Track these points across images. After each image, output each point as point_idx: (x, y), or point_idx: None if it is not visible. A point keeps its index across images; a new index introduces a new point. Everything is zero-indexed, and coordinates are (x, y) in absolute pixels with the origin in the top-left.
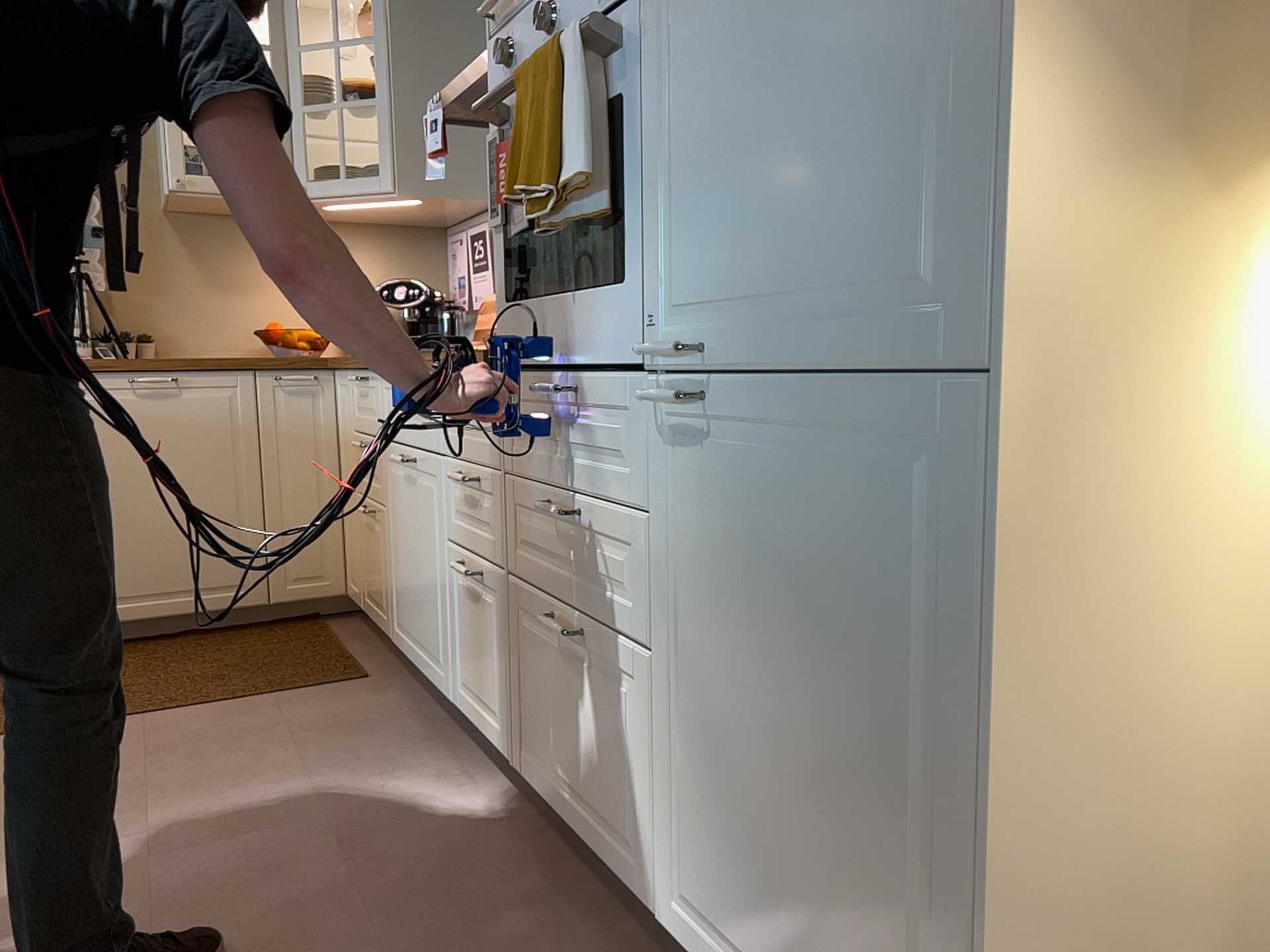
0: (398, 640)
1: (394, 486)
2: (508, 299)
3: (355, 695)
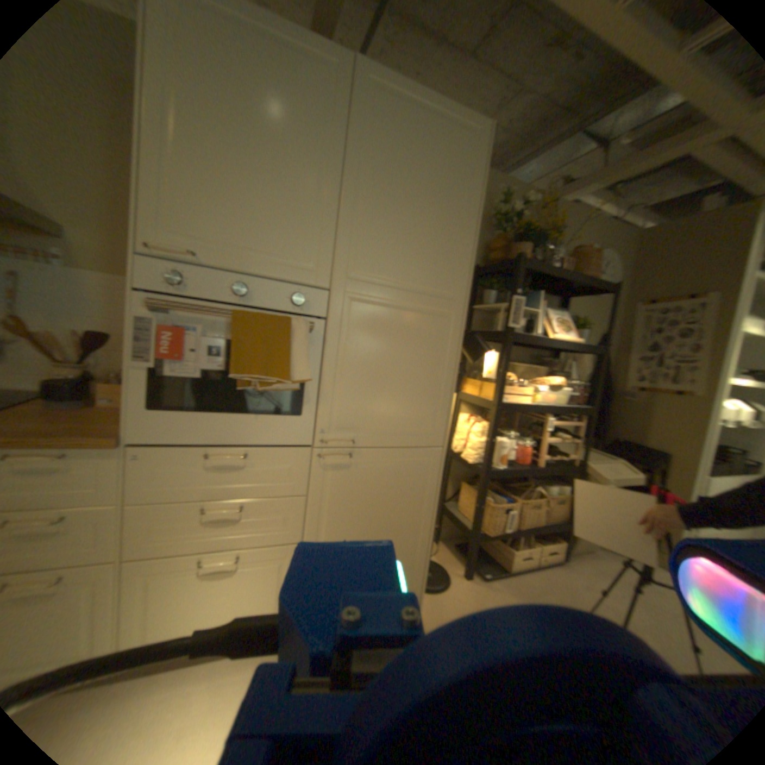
0: None
1: None
2: (142, 409)
3: None
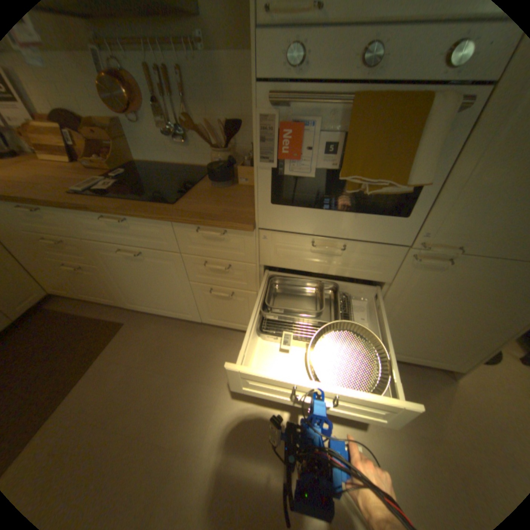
0: (132, 307)
1: (108, 259)
2: (269, 202)
3: (131, 334)
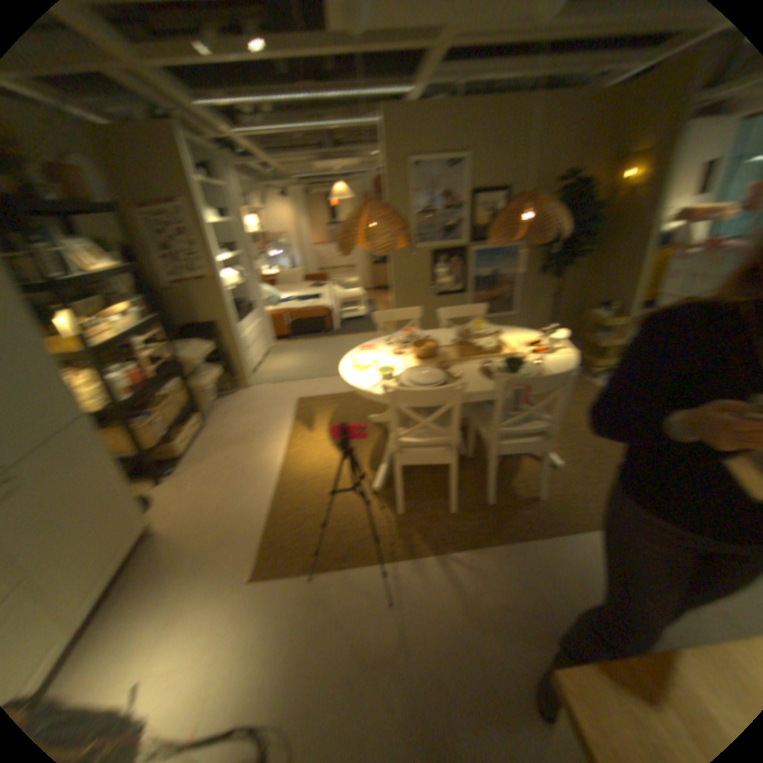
0: None
1: None
2: None
3: None
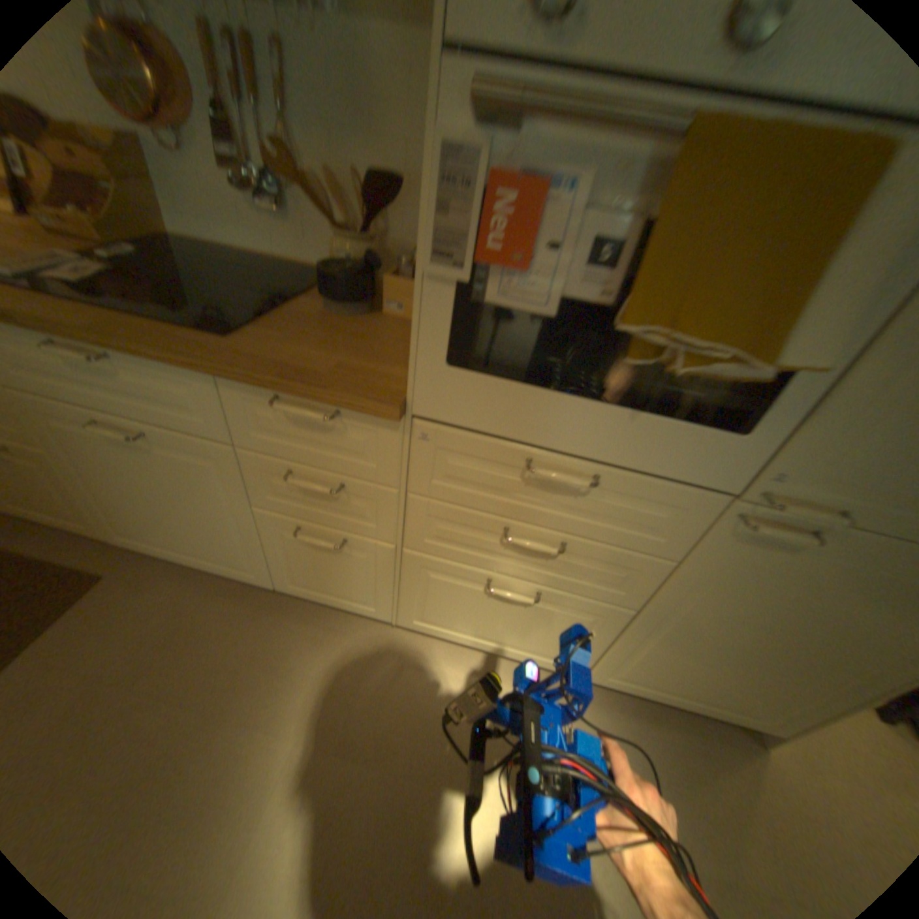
0: (126, 542)
1: (68, 437)
2: (445, 359)
3: (116, 601)
